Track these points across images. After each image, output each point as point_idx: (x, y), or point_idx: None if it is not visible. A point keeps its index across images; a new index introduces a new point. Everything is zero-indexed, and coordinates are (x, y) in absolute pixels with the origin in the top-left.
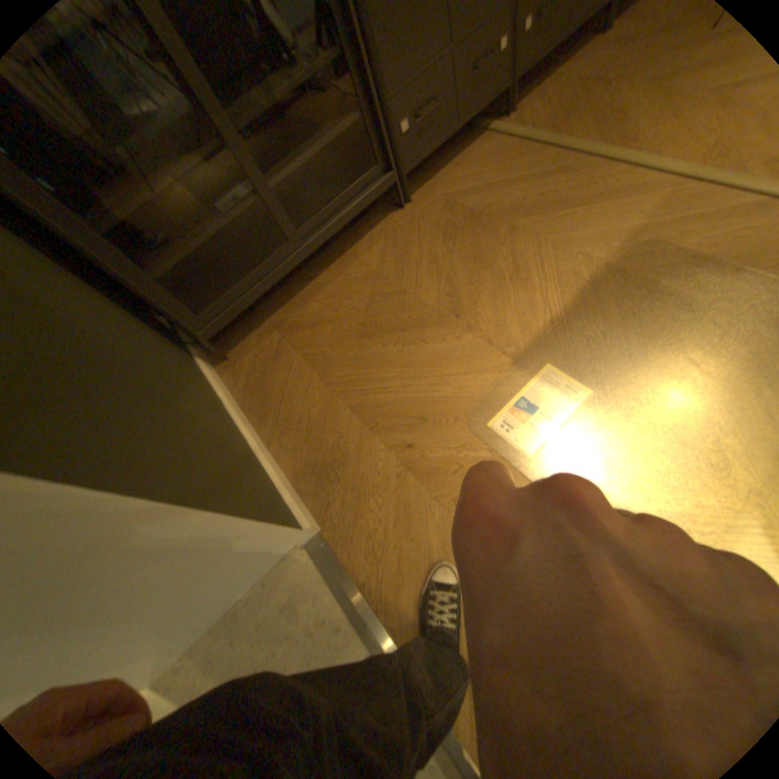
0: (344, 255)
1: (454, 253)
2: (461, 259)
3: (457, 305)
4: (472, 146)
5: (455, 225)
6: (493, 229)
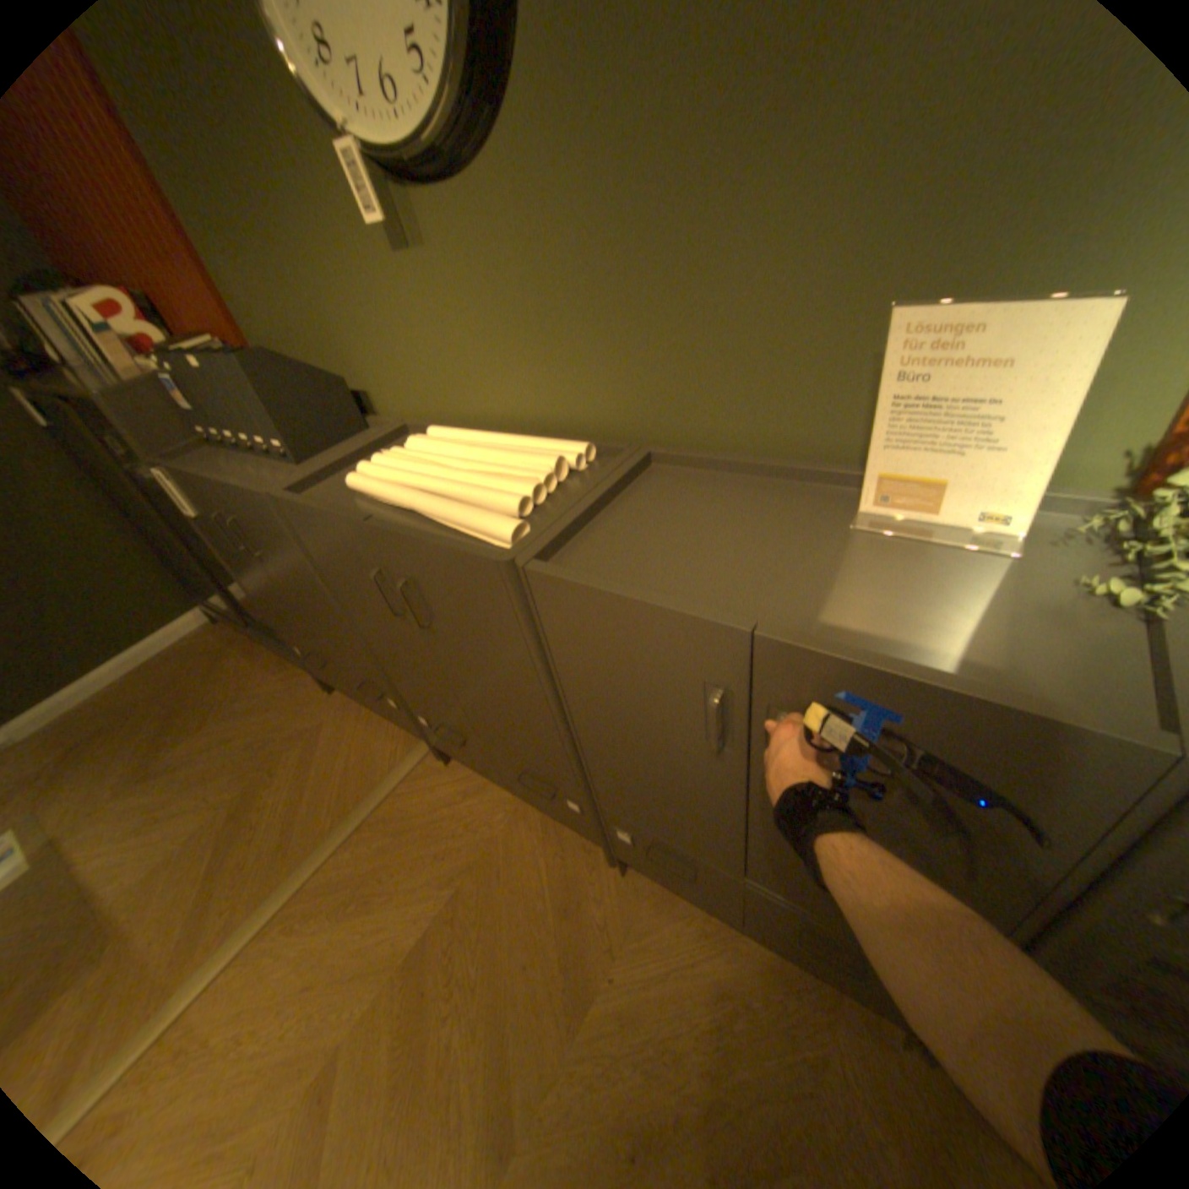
0: (285, 660)
1: (220, 757)
2: (207, 765)
3: (151, 776)
4: (394, 730)
5: (261, 747)
6: (230, 785)
